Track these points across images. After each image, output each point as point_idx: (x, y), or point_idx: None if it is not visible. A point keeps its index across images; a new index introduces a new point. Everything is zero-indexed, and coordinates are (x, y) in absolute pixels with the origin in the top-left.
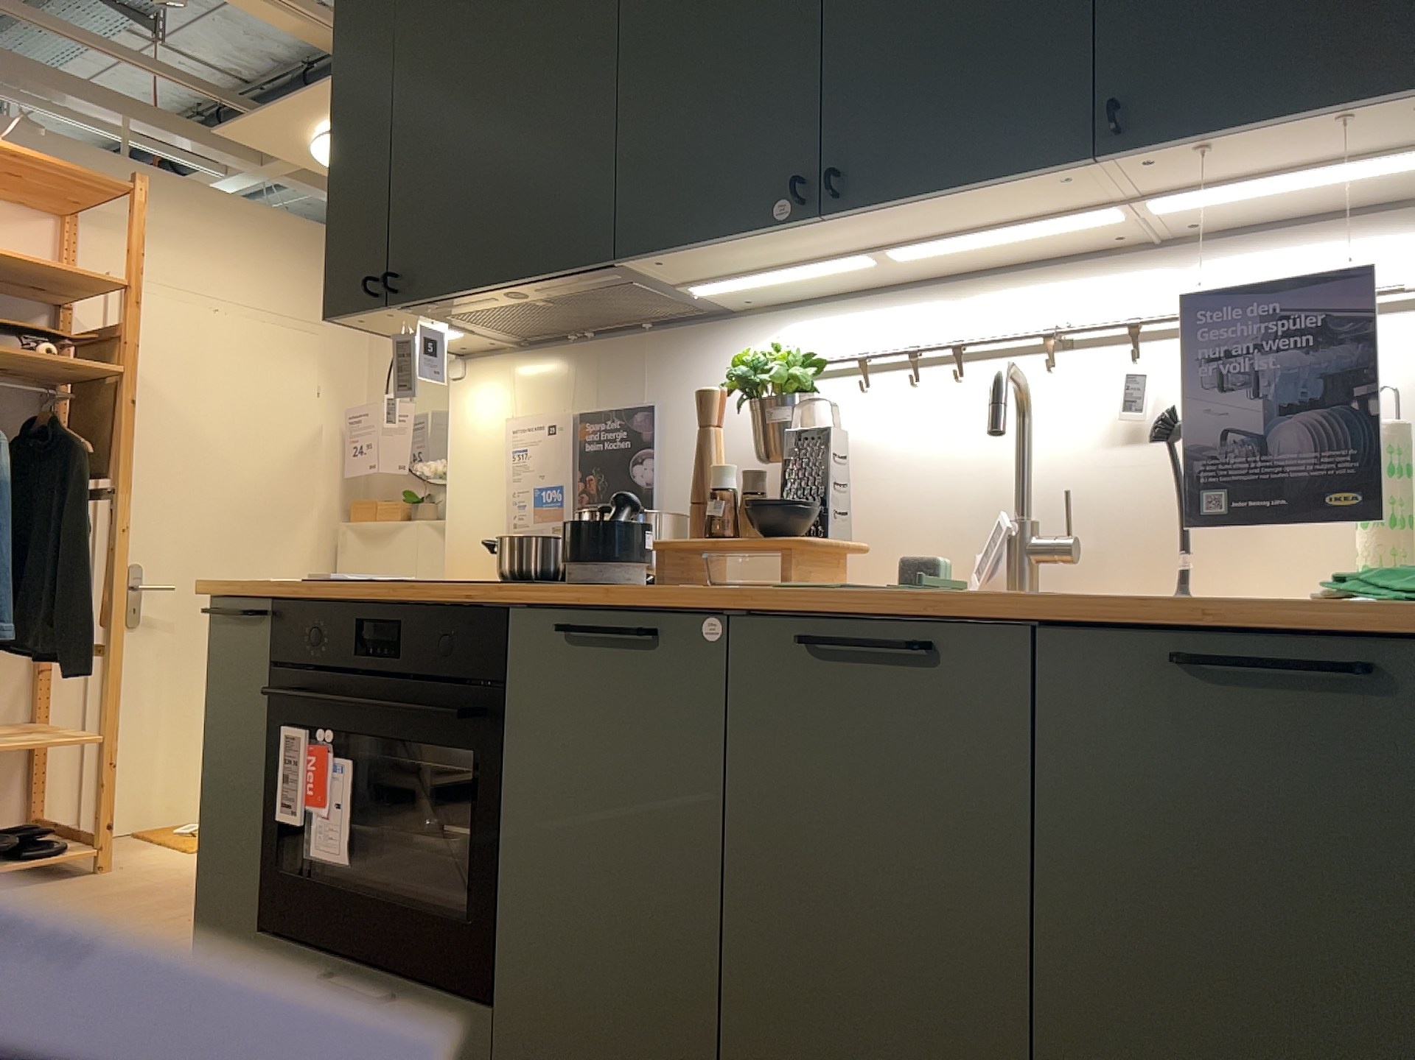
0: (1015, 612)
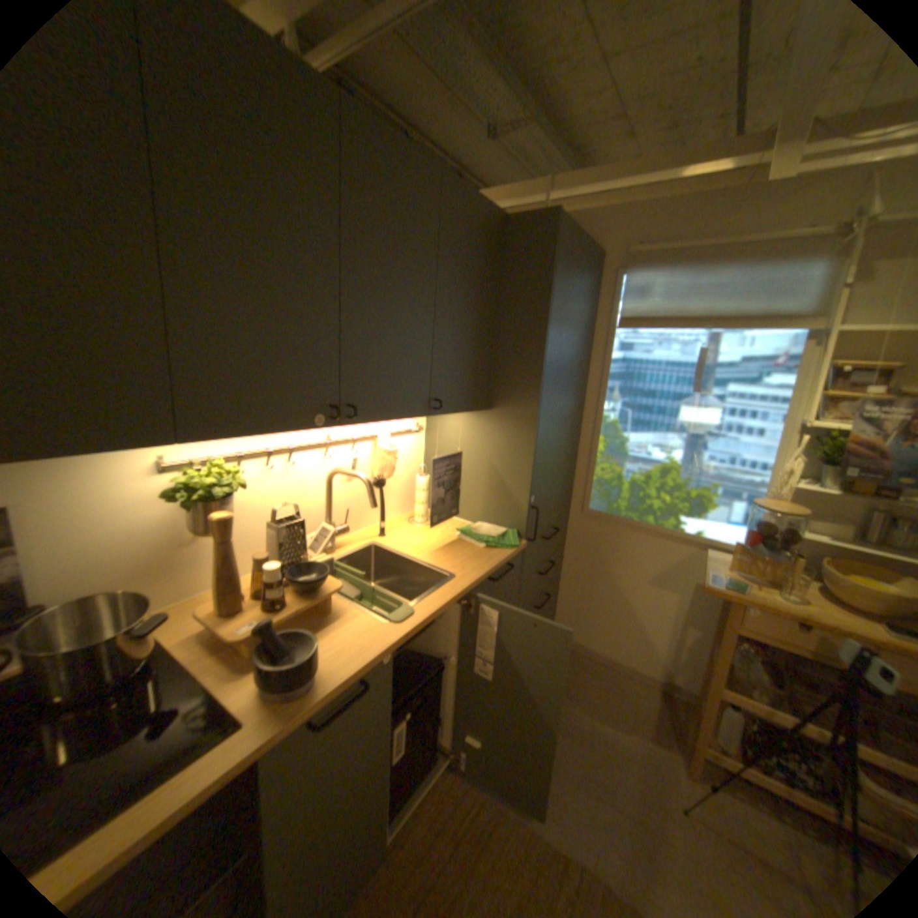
0: (470, 589)
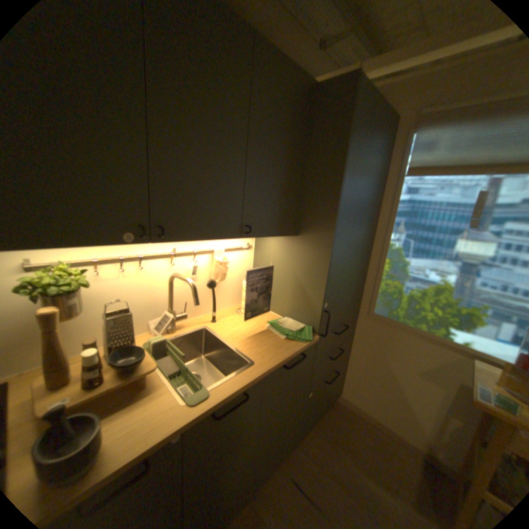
0: (263, 376)
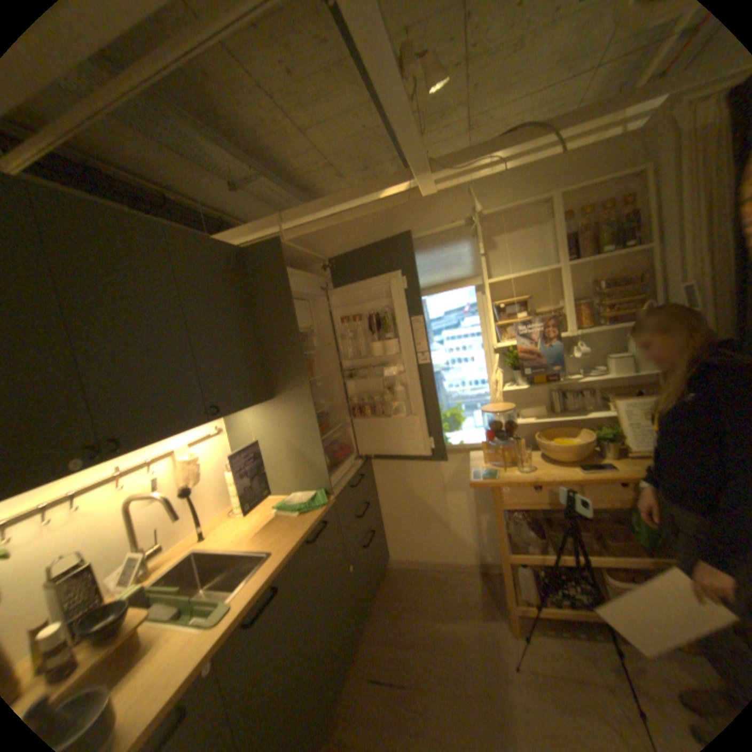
0: (286, 561)
